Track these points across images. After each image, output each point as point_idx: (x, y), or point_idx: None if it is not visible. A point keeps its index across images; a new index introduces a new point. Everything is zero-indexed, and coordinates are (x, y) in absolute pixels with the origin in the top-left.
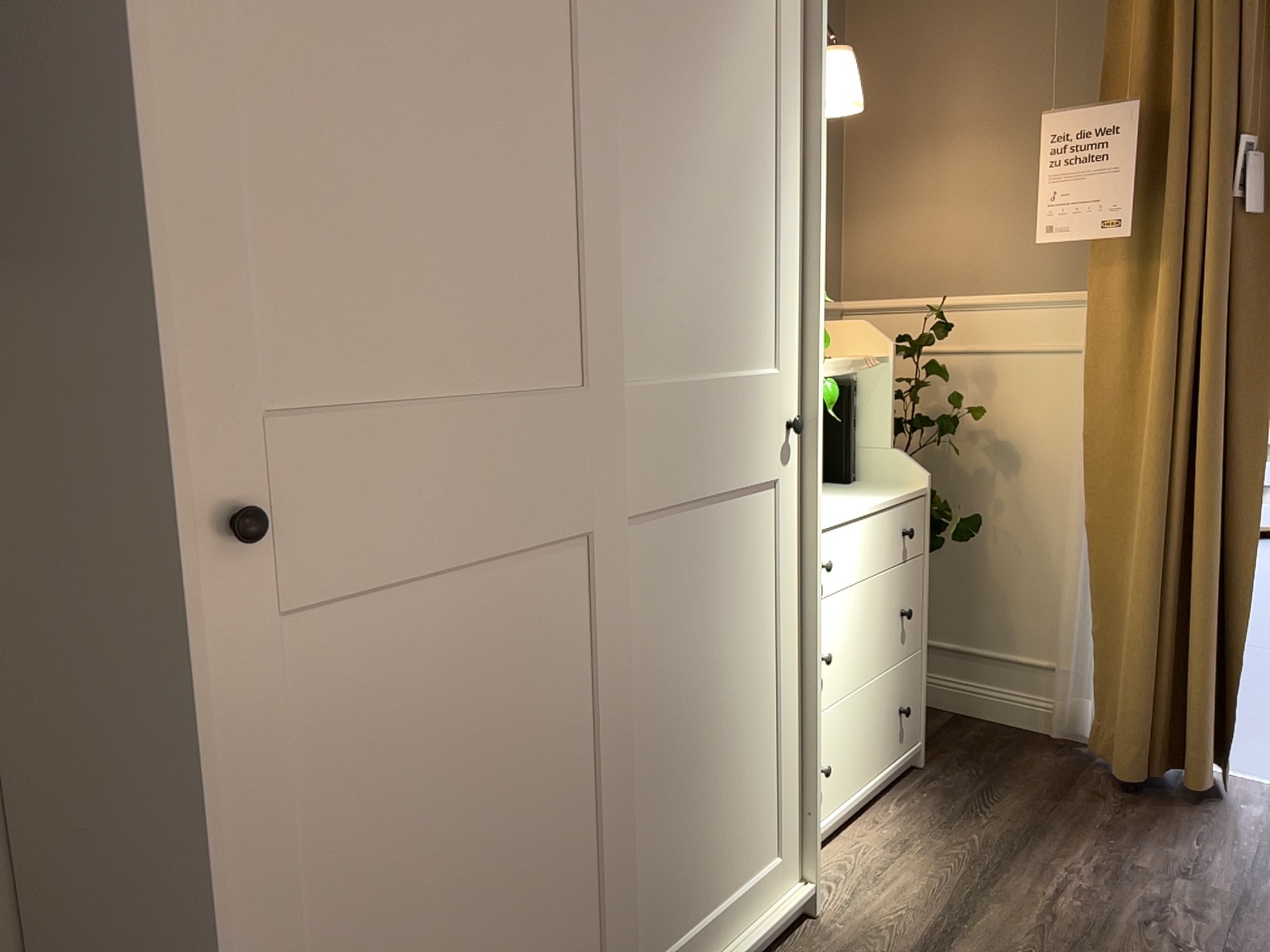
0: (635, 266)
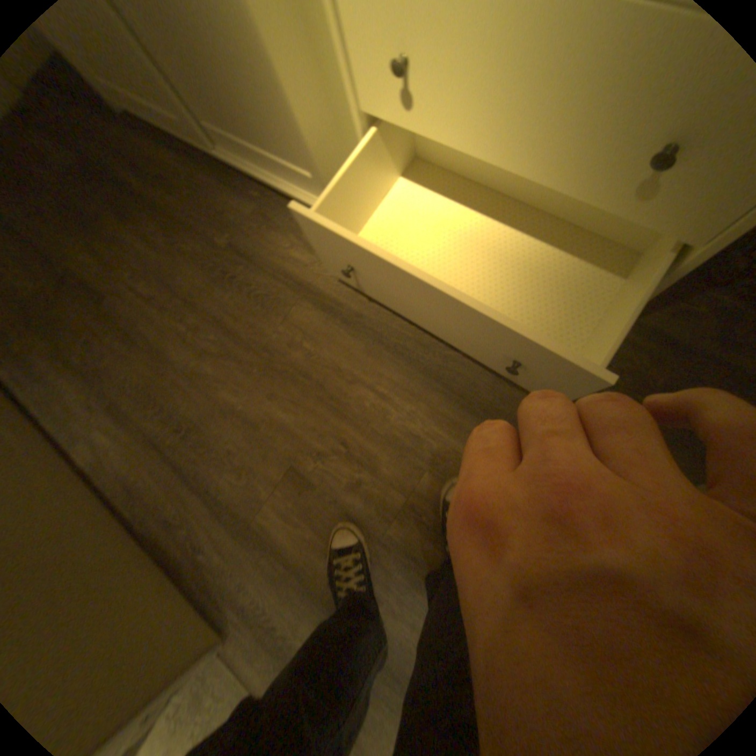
0: None
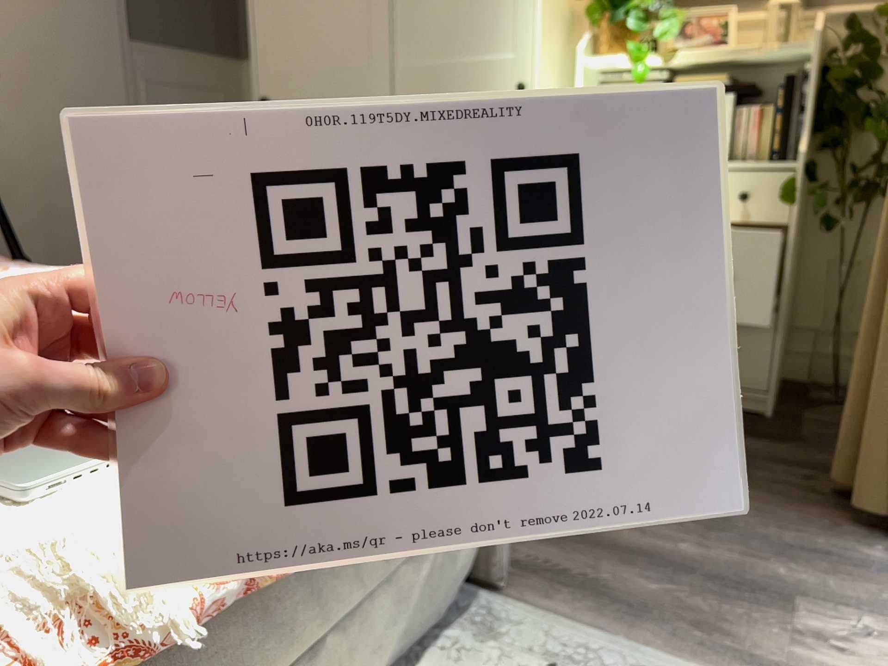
0: (411, 15)
